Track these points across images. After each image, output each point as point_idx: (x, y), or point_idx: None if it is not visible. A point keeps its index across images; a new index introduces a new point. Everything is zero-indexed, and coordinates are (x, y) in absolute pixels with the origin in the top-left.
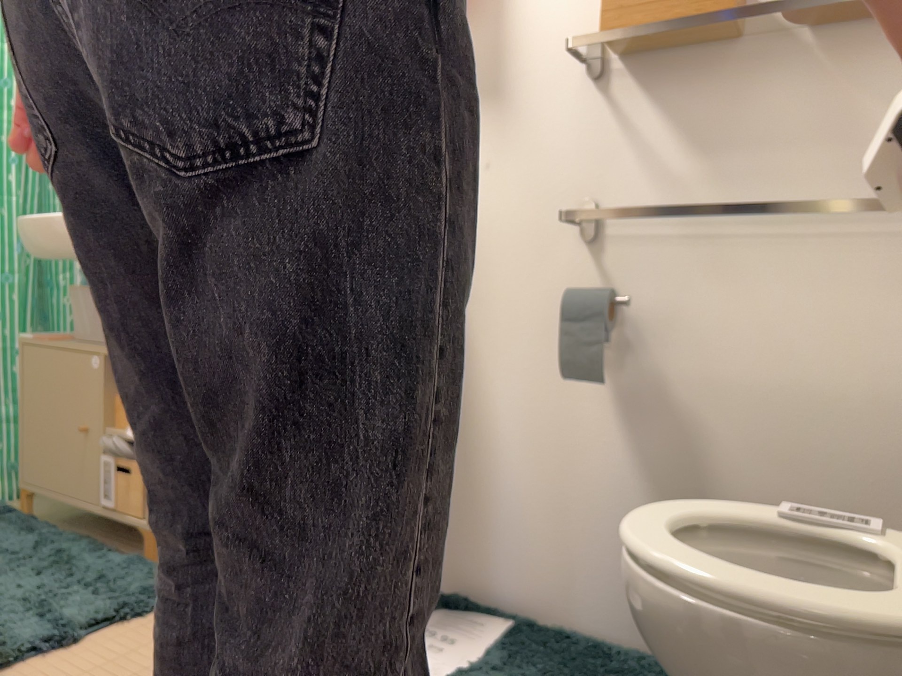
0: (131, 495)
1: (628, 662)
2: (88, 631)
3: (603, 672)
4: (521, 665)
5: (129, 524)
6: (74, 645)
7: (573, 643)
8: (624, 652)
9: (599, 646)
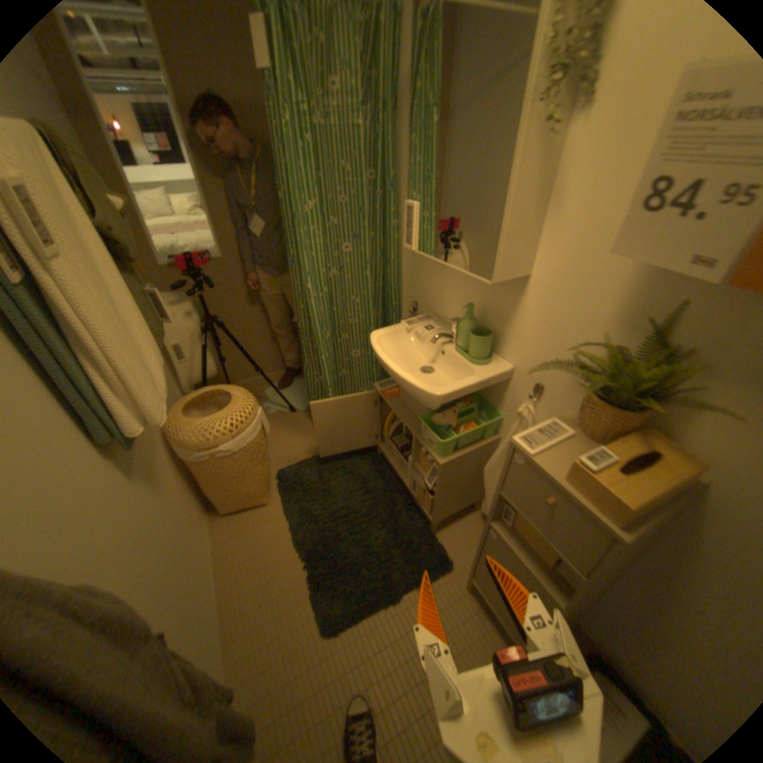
0: (427, 503)
1: None
2: (406, 600)
3: None
4: None
5: (425, 512)
6: (400, 605)
7: None
8: None
9: None
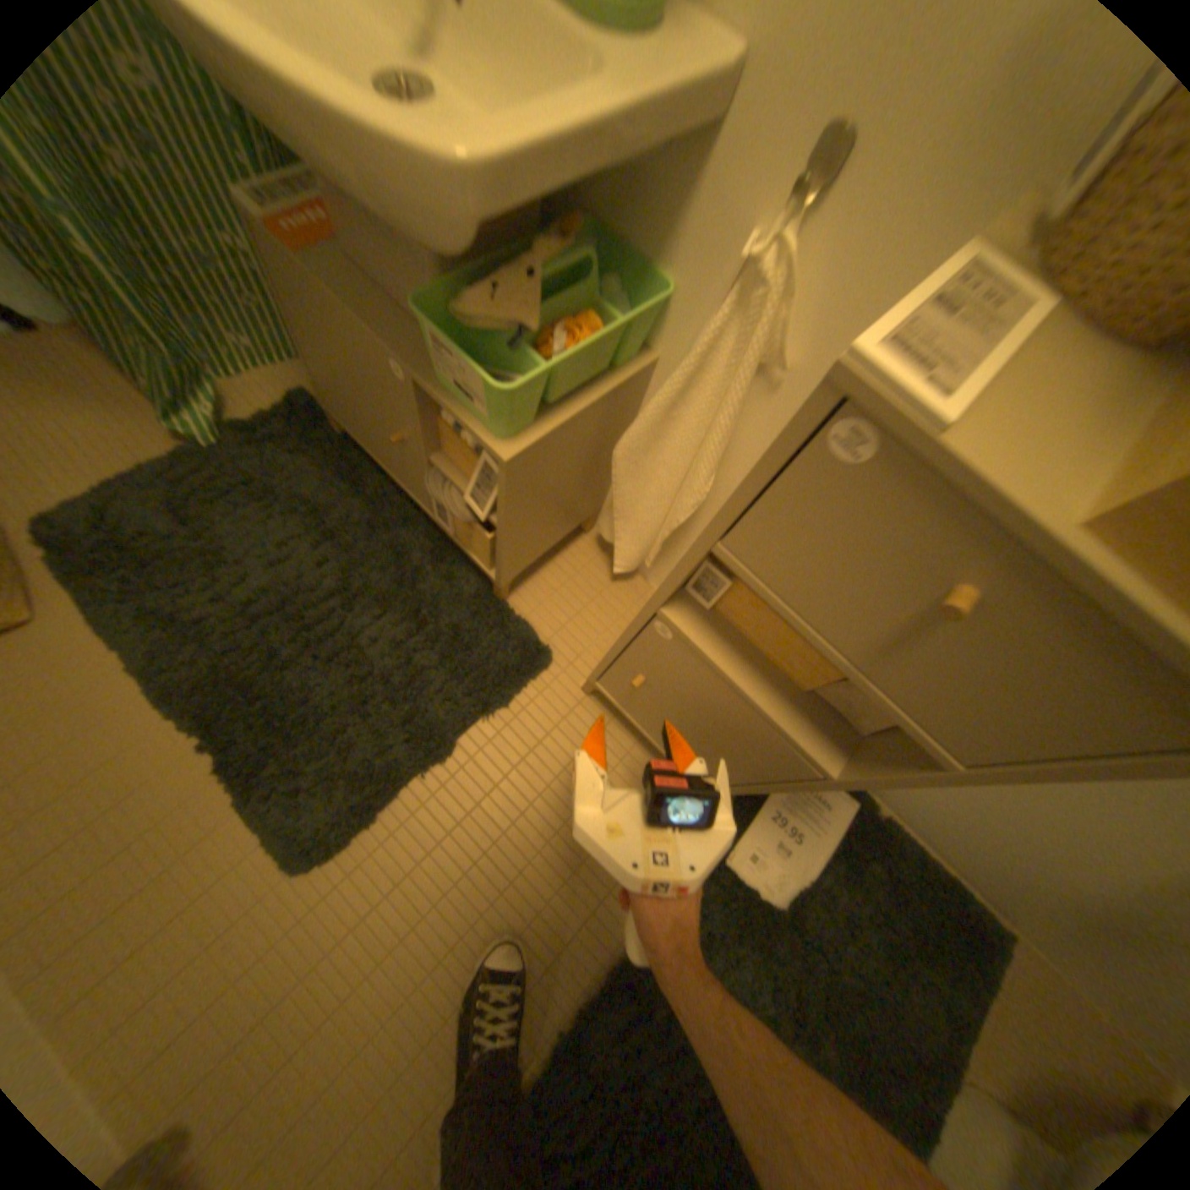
0: (480, 545)
1: (955, 910)
2: (464, 746)
3: (932, 927)
4: (863, 897)
5: (478, 560)
6: (453, 758)
7: (914, 865)
8: (954, 886)
9: (935, 874)
